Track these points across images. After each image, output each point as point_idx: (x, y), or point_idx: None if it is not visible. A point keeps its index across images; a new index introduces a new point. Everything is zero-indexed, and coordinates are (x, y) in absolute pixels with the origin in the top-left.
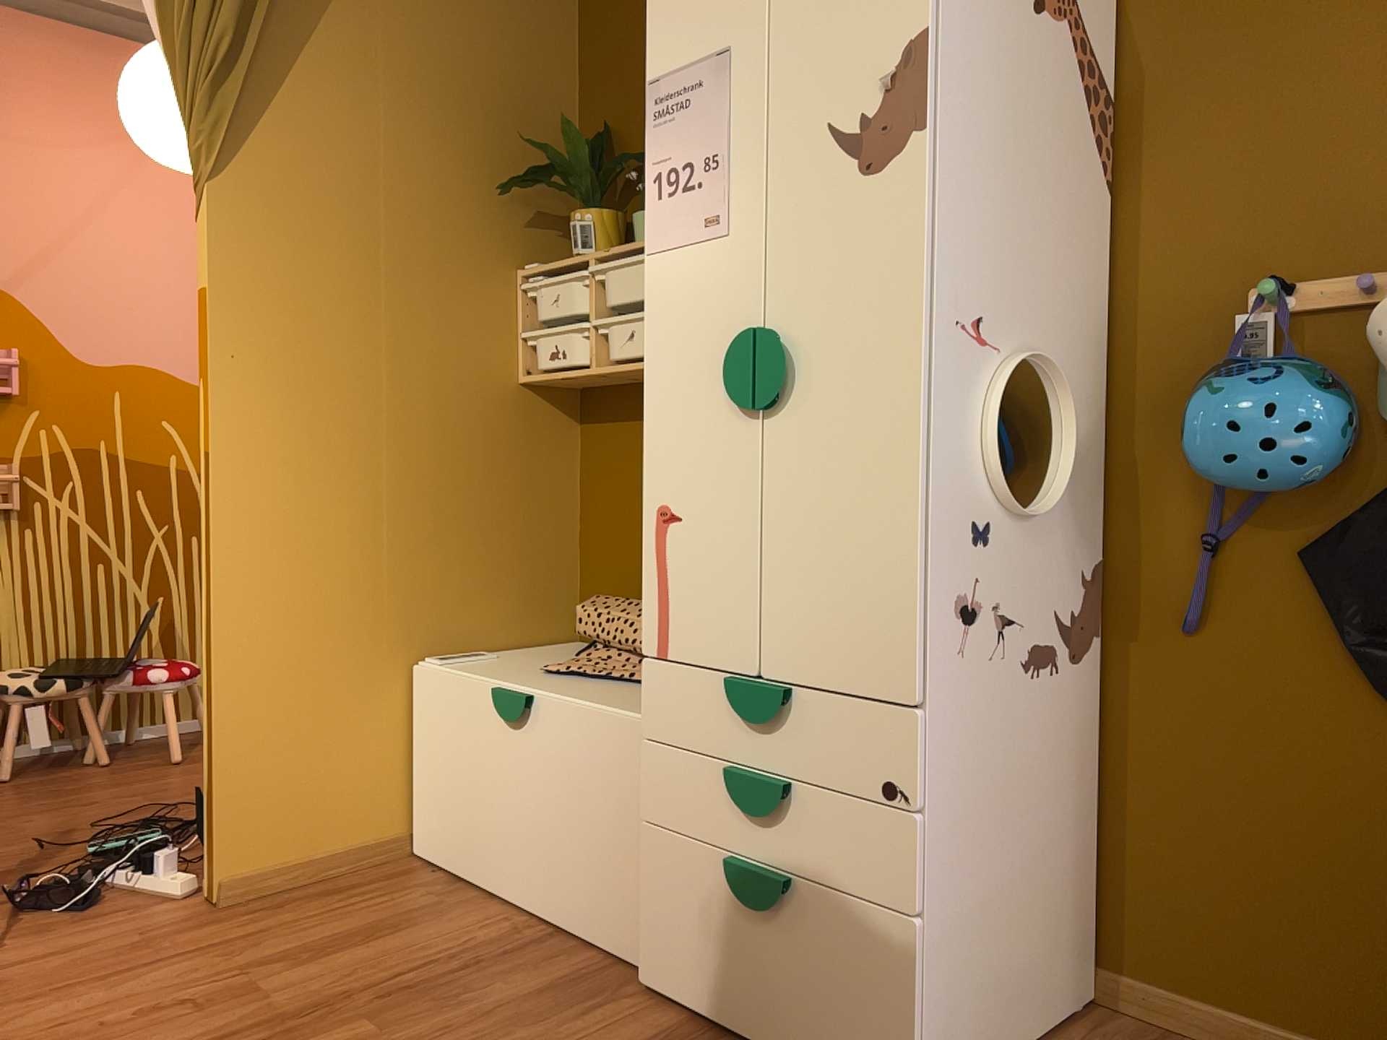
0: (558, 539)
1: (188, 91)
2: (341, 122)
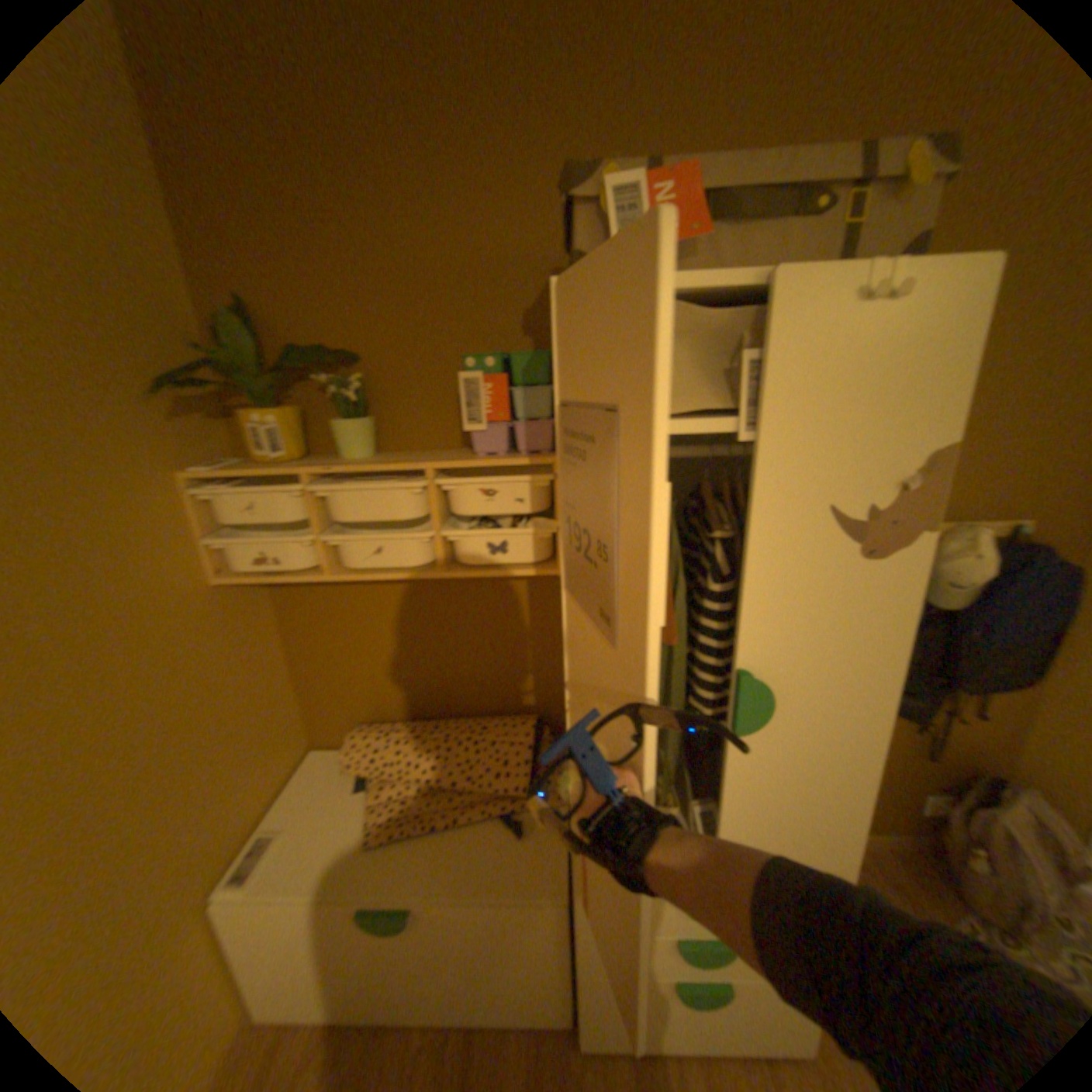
0: (280, 689)
1: None
2: None
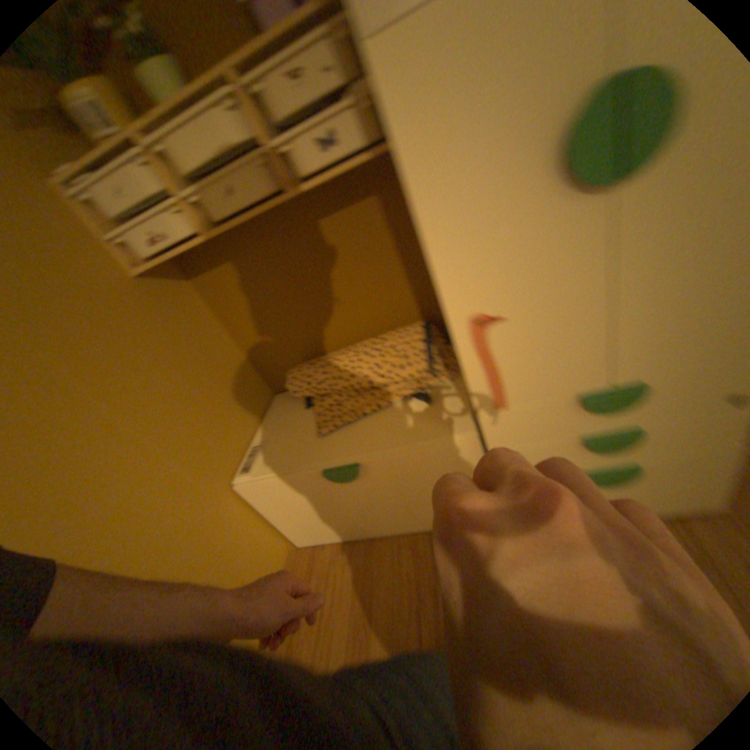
0: (232, 354)
1: None
2: None
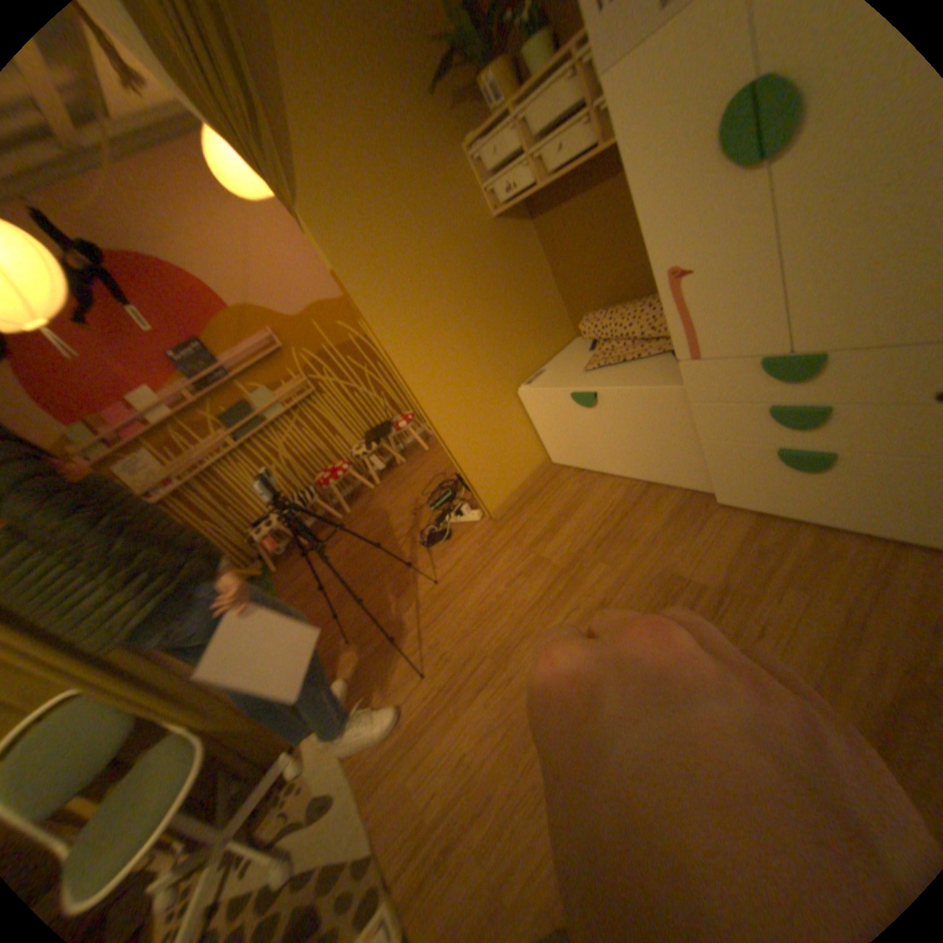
0: (548, 290)
1: (244, 151)
2: (325, 109)
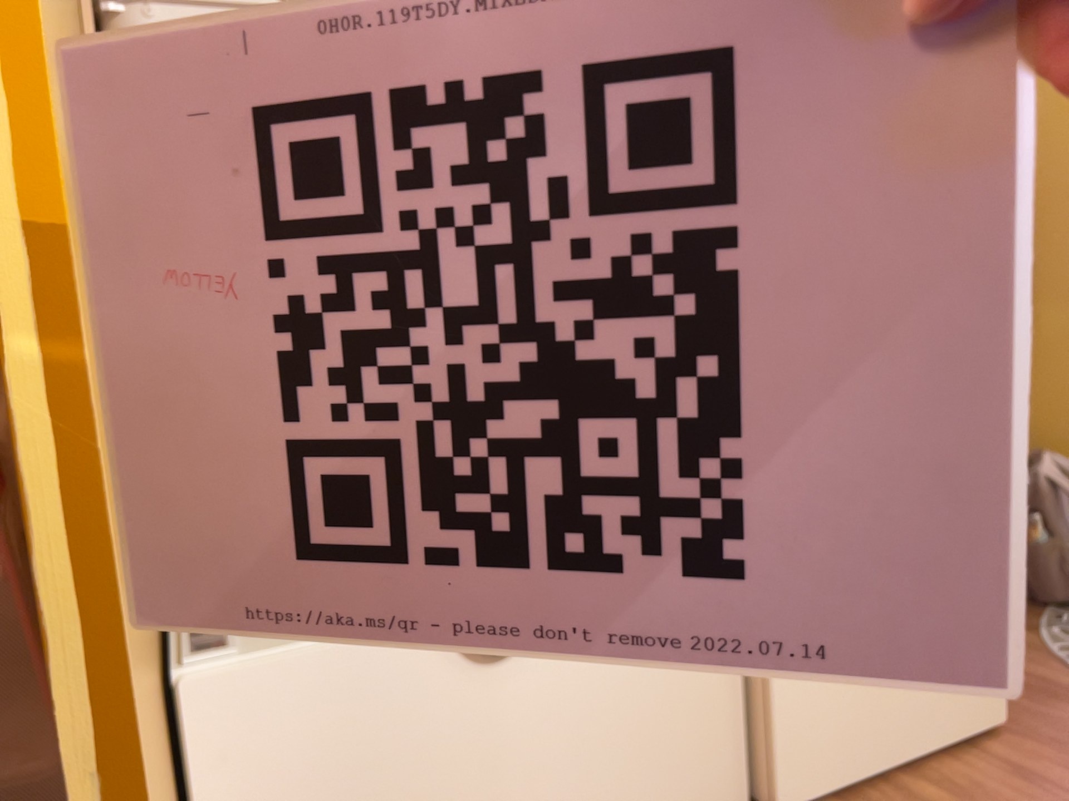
0: None
1: None
2: None
